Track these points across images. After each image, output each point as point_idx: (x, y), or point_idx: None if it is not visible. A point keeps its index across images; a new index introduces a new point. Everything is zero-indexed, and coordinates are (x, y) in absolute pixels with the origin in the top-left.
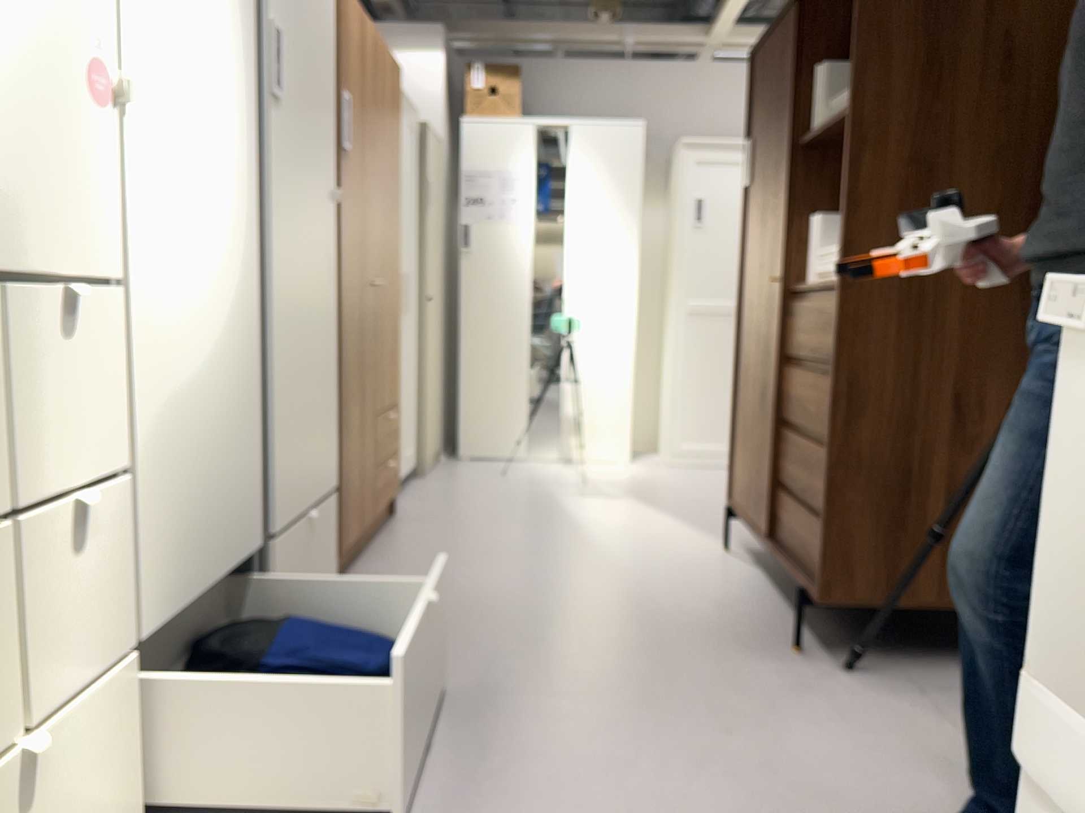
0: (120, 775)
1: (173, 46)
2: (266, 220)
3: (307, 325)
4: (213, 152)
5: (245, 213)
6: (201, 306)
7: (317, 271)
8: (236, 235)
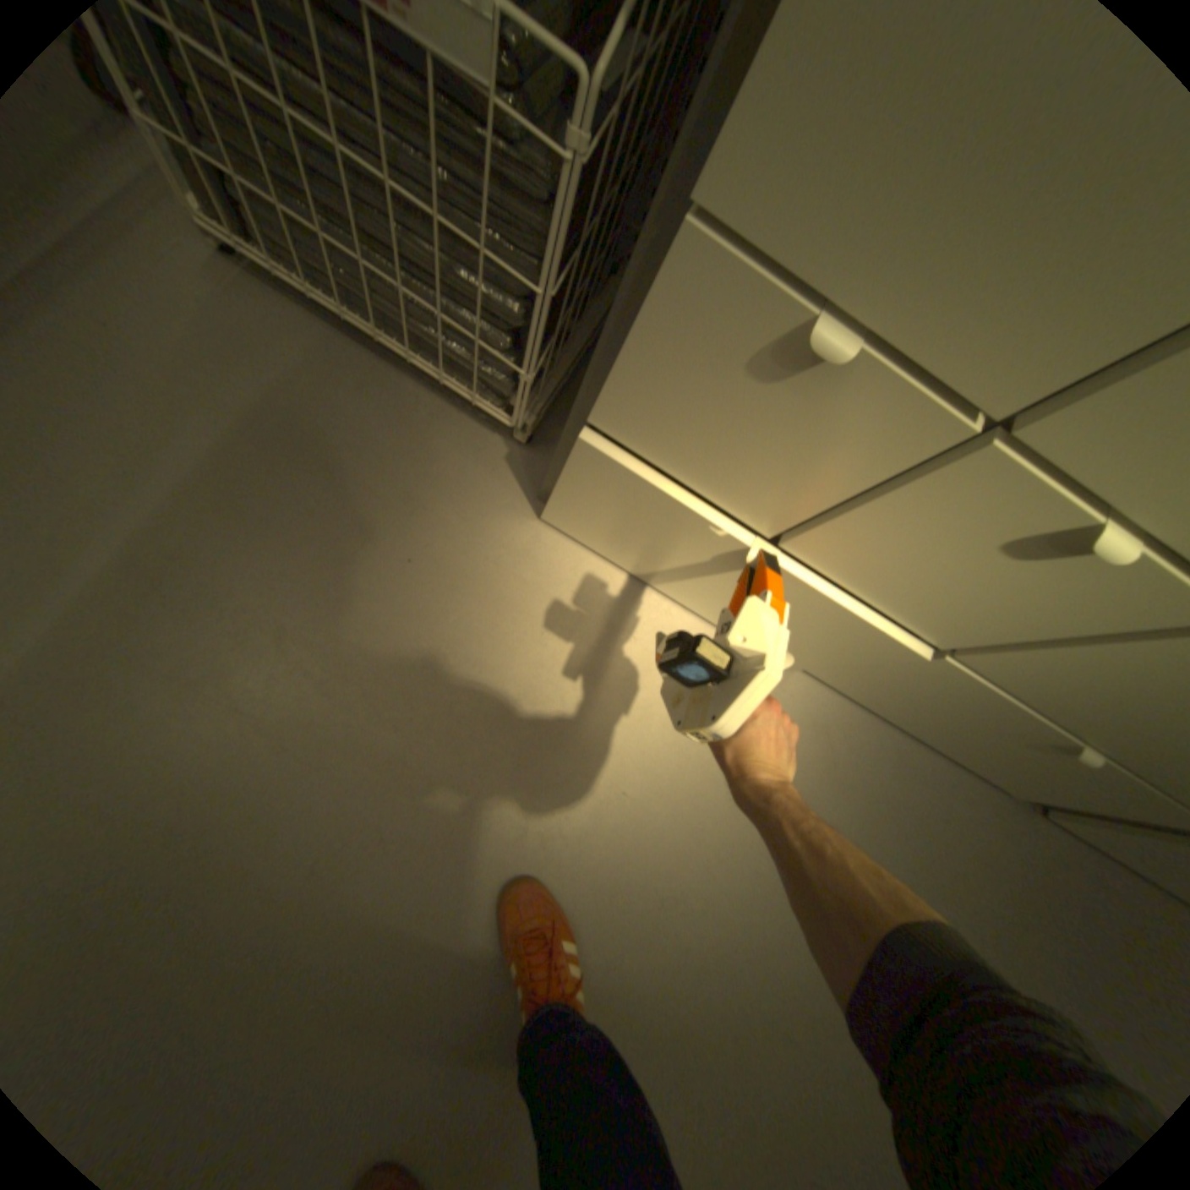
0: (831, 651)
1: None
2: None
3: None
4: None
5: None
6: None
7: None
8: None
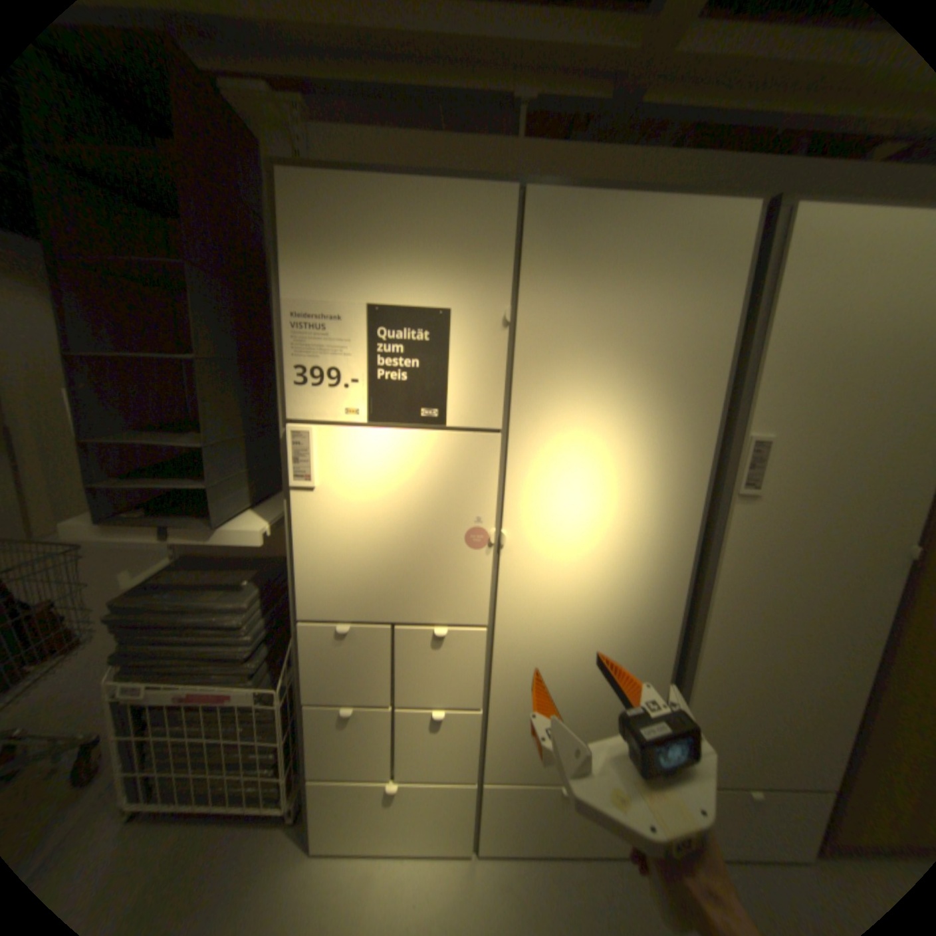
0: (464, 827)
1: (576, 500)
2: (718, 586)
3: (797, 662)
4: (624, 551)
5: (673, 584)
6: (588, 641)
7: (836, 620)
8: (653, 599)
